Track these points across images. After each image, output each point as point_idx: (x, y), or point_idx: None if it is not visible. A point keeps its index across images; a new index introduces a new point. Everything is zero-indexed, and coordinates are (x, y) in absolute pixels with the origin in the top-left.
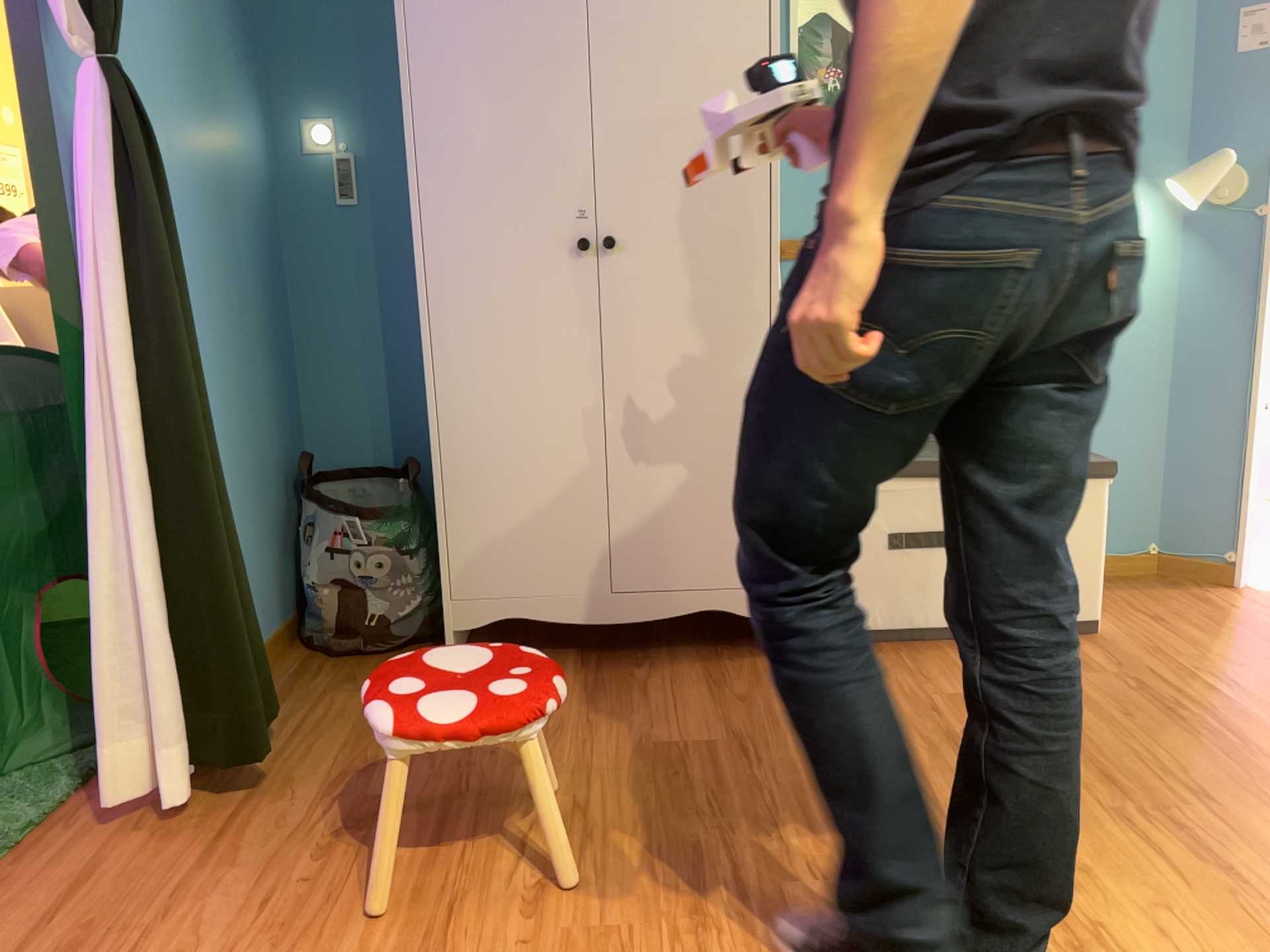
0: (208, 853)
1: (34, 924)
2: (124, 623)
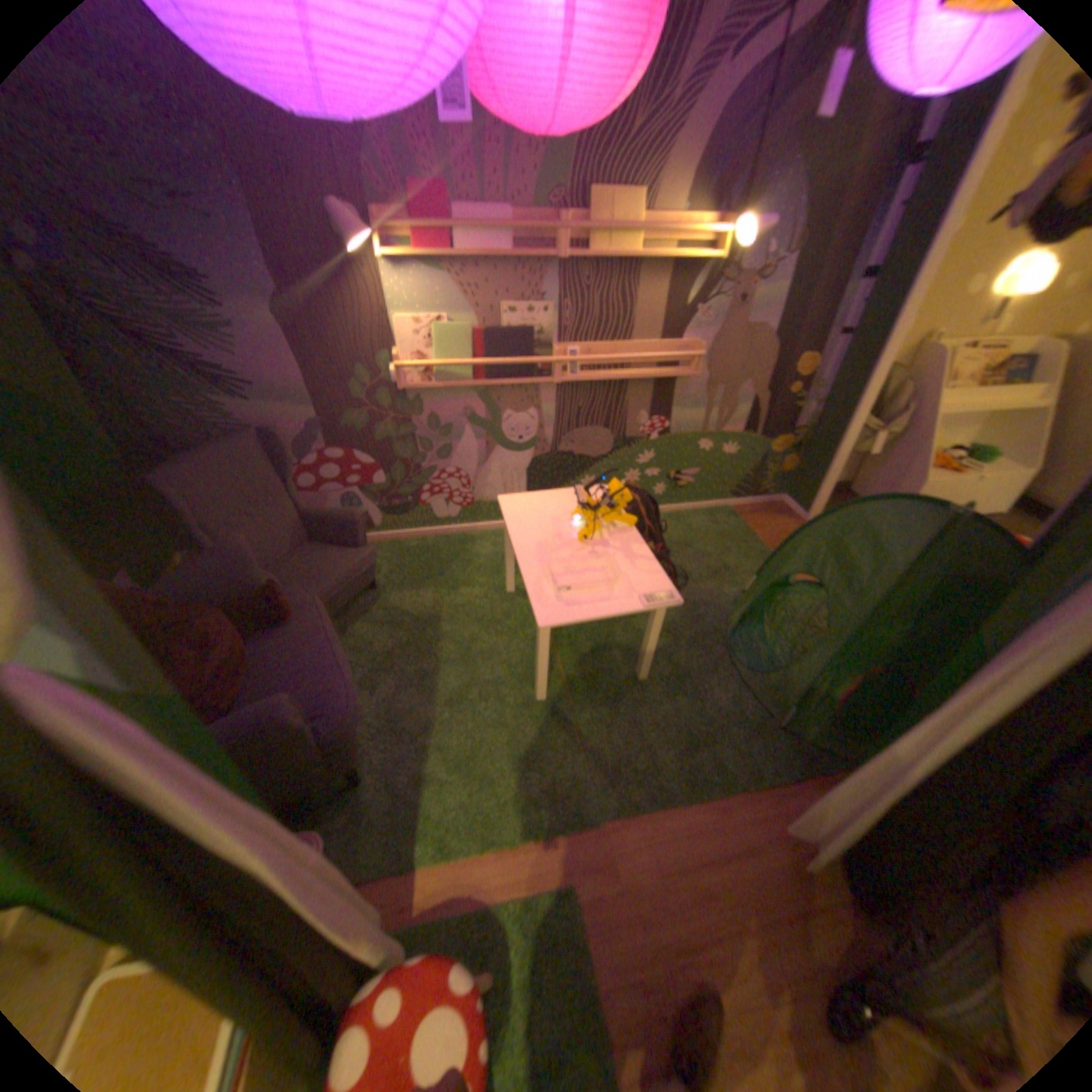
0: (802, 936)
1: (714, 873)
2: (859, 811)
